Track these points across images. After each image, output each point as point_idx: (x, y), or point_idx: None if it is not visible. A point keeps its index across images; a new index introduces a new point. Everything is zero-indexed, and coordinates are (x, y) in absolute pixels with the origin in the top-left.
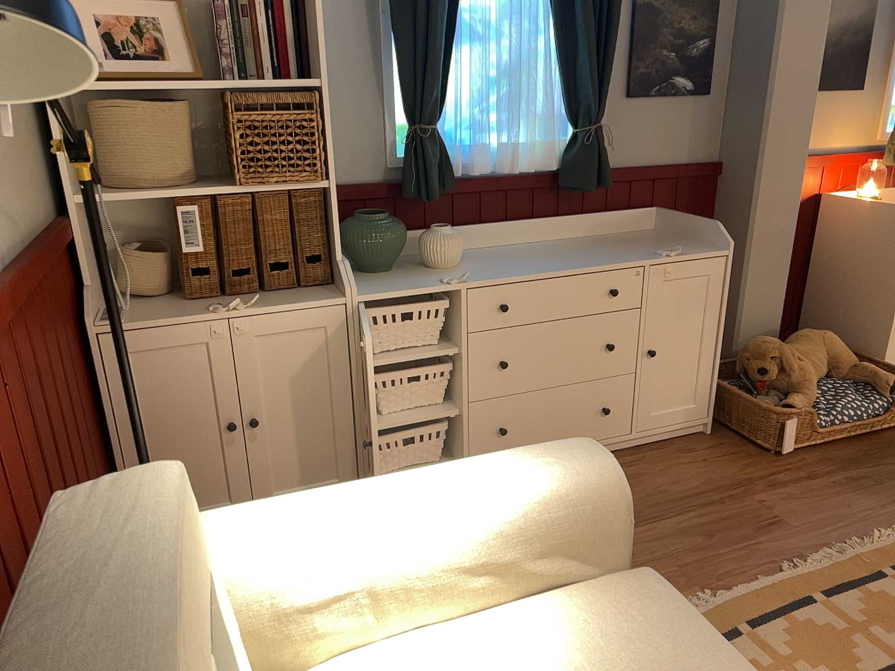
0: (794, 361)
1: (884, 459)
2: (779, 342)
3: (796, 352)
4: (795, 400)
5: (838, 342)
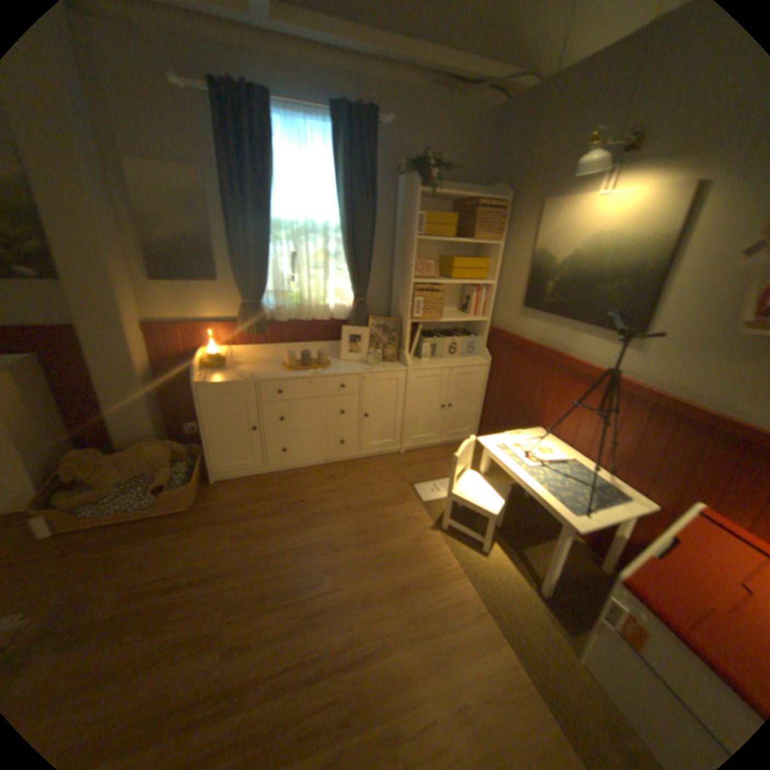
0: (99, 468)
1: (114, 546)
2: (89, 456)
3: (112, 461)
4: (76, 499)
5: (150, 454)
